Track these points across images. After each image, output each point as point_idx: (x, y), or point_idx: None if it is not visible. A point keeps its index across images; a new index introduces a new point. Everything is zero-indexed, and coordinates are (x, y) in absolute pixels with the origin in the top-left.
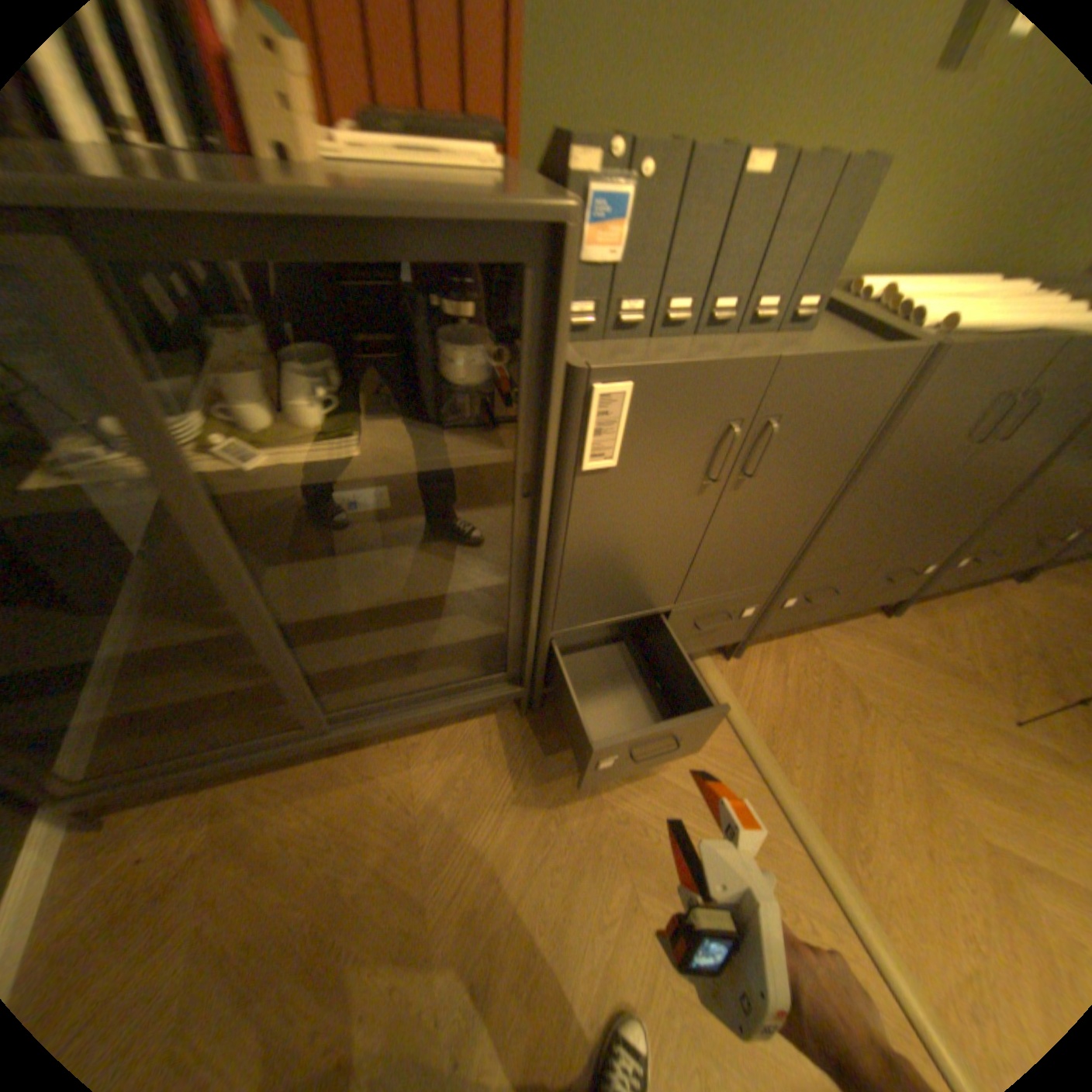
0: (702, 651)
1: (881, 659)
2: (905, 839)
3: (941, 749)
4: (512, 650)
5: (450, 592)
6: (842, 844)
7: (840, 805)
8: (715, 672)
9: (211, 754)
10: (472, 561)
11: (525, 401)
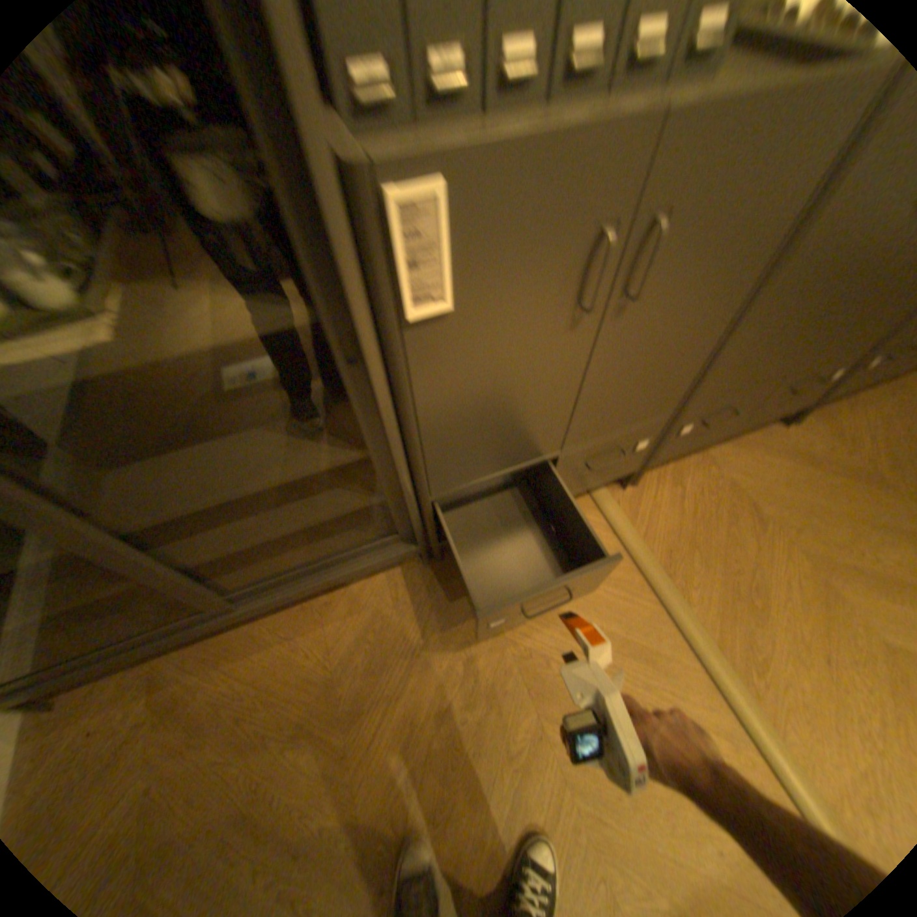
0: (596, 486)
1: (779, 469)
2: (802, 647)
3: (840, 554)
4: (396, 515)
5: (305, 474)
6: (739, 657)
7: (737, 620)
8: (611, 502)
9: (120, 644)
10: (327, 436)
11: (296, 229)
